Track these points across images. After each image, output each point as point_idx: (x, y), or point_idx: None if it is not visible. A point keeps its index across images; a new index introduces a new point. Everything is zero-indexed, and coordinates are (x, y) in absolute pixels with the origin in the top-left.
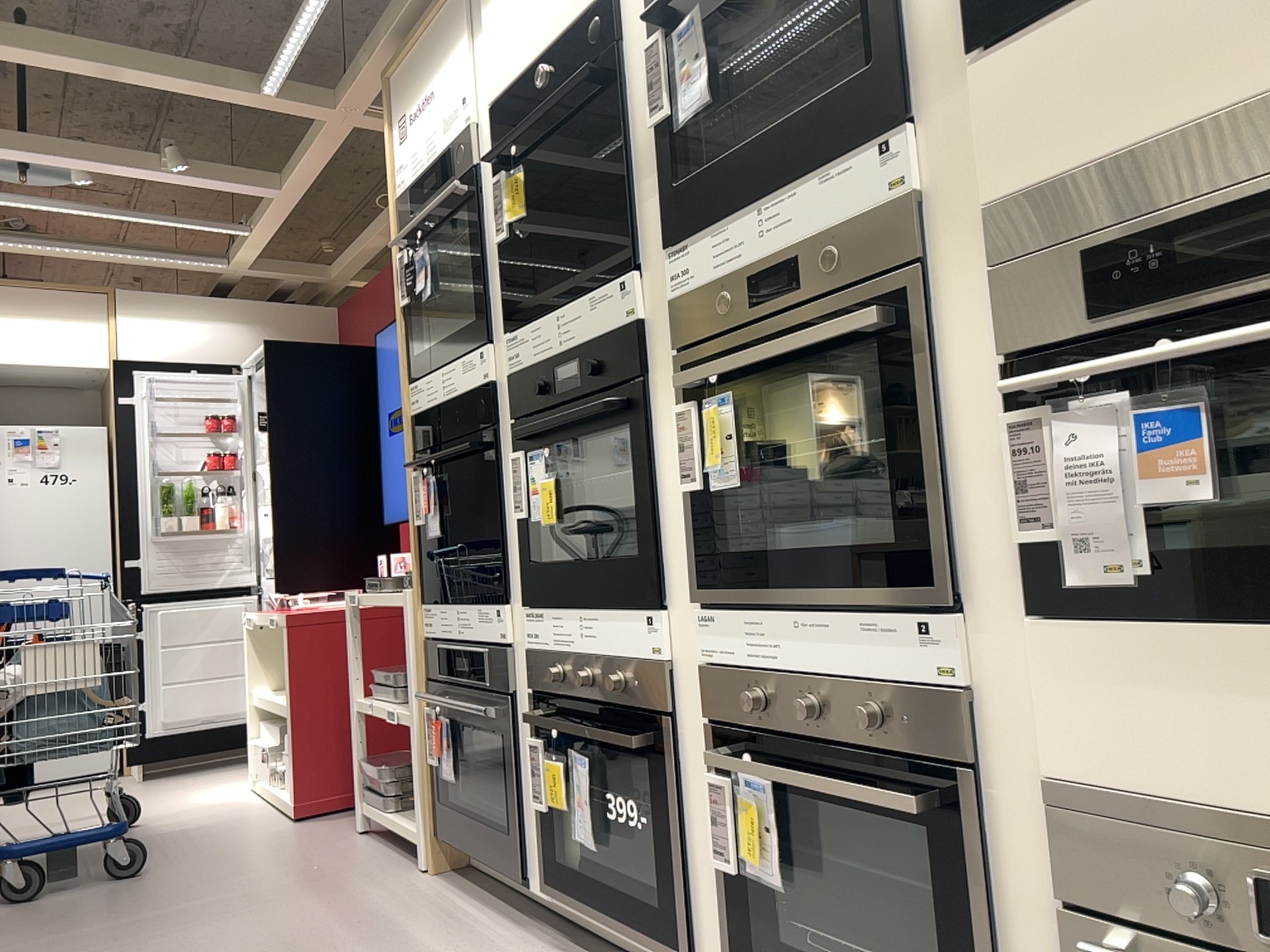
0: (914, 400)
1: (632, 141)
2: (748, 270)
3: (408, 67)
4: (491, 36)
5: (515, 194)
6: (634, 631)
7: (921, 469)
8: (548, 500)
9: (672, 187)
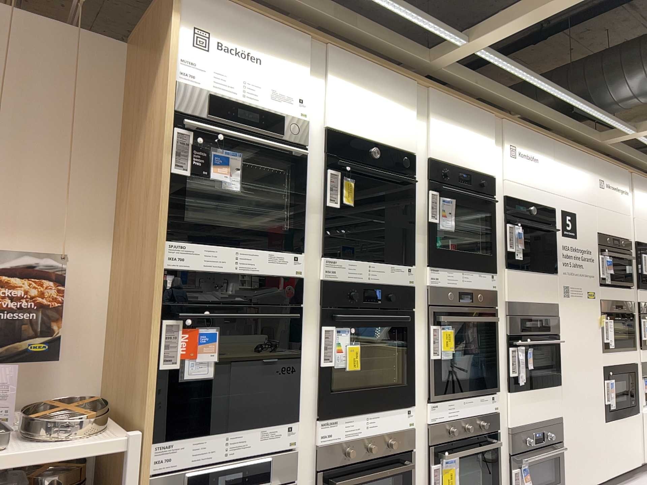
0: (495, 341)
1: (415, 217)
2: (457, 289)
3: (227, 11)
4: (339, 96)
5: (353, 193)
6: (400, 417)
7: (495, 358)
8: (357, 357)
9: (435, 247)
